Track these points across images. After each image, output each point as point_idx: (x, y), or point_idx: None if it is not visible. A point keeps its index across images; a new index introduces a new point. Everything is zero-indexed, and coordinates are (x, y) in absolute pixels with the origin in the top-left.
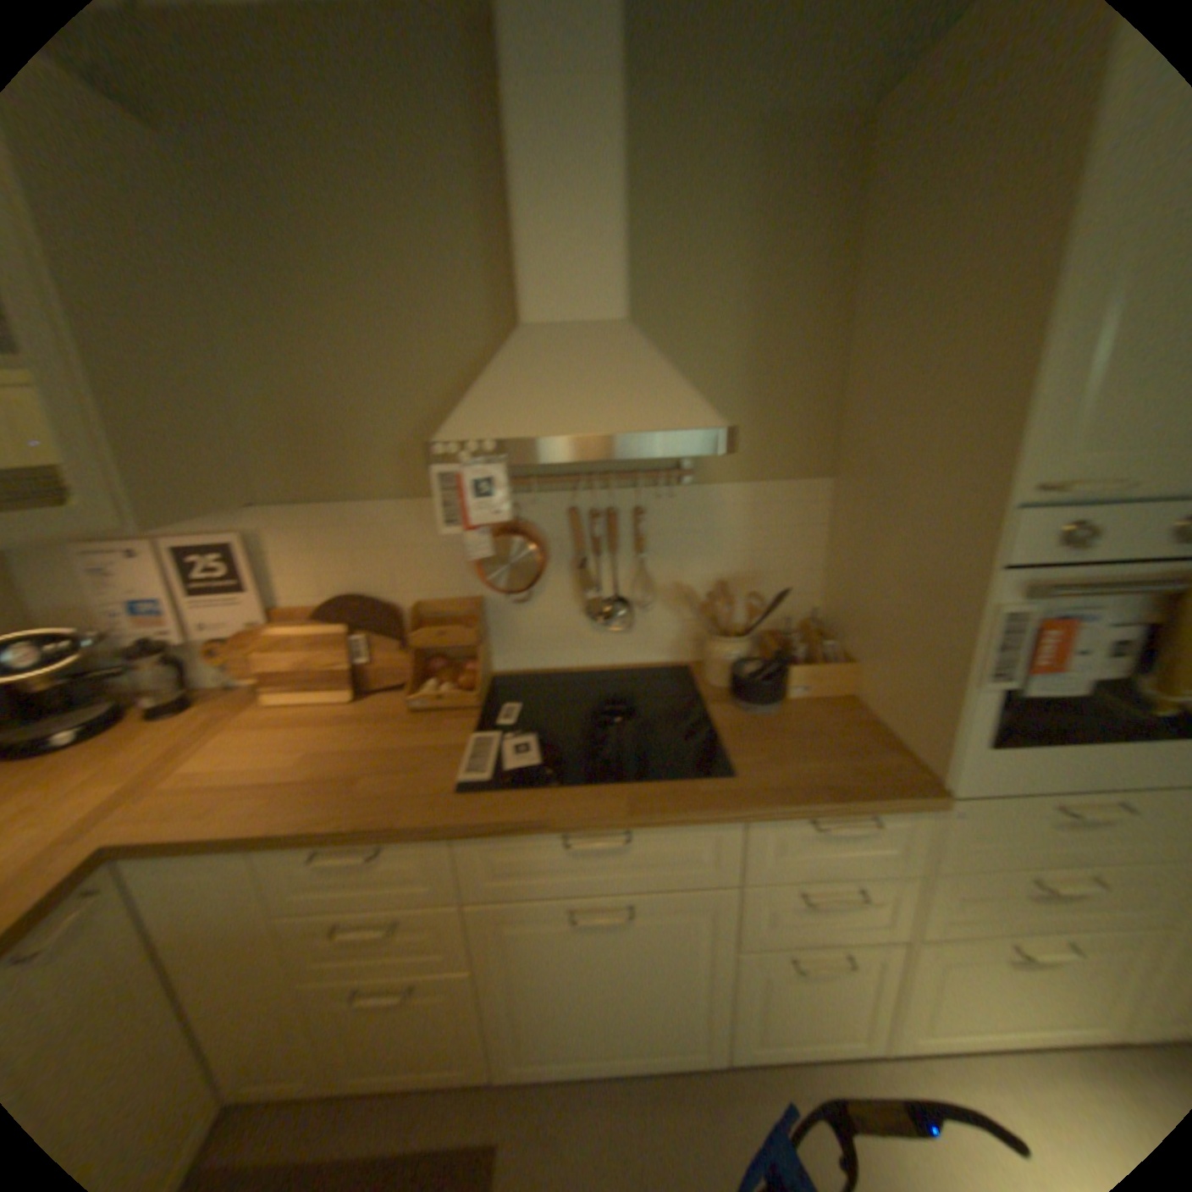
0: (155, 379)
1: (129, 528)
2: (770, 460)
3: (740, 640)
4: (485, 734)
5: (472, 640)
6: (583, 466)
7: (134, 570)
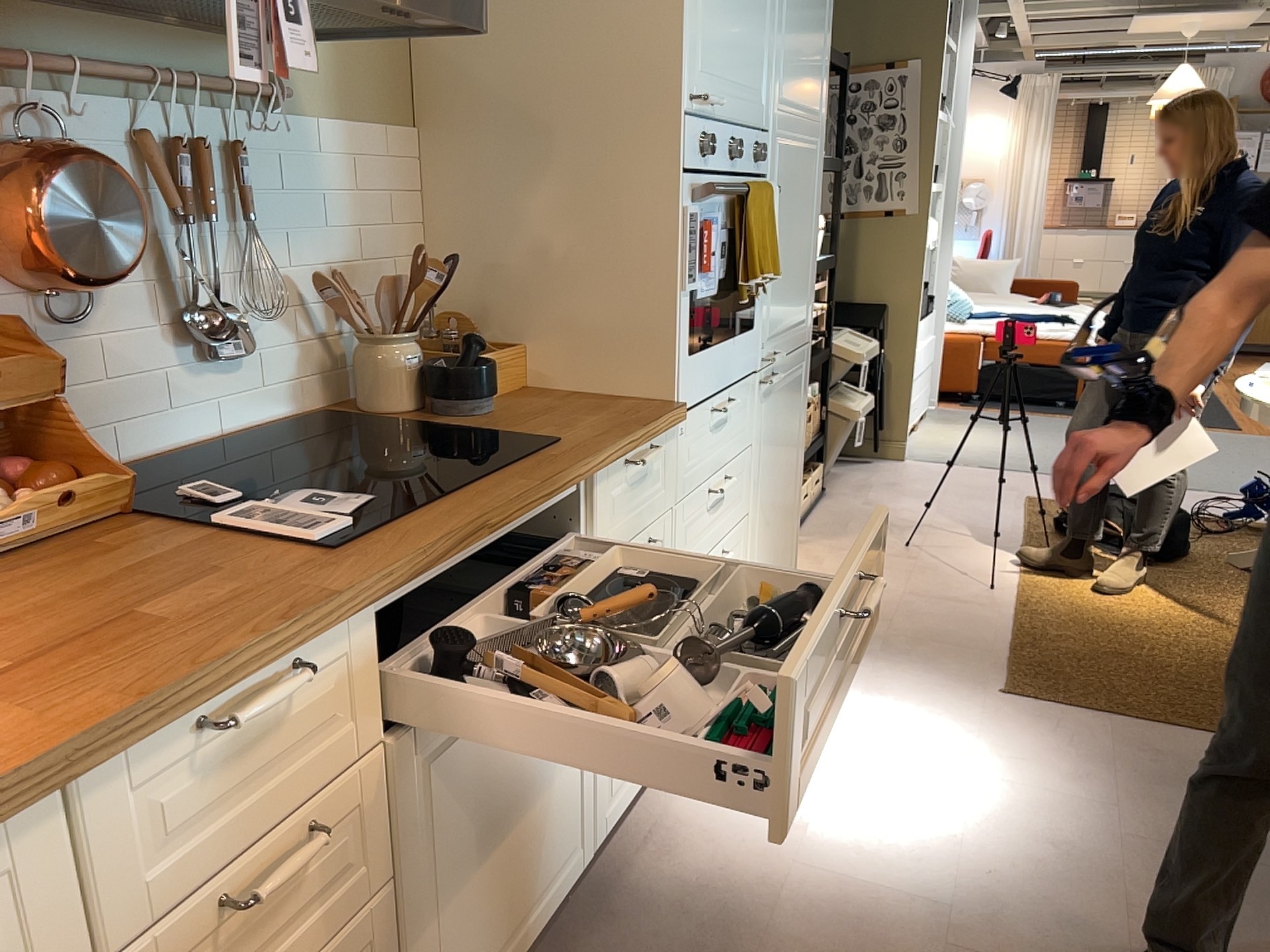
0: None
1: None
2: (359, 98)
3: (410, 340)
4: (228, 512)
5: (36, 396)
6: (138, 60)
7: None
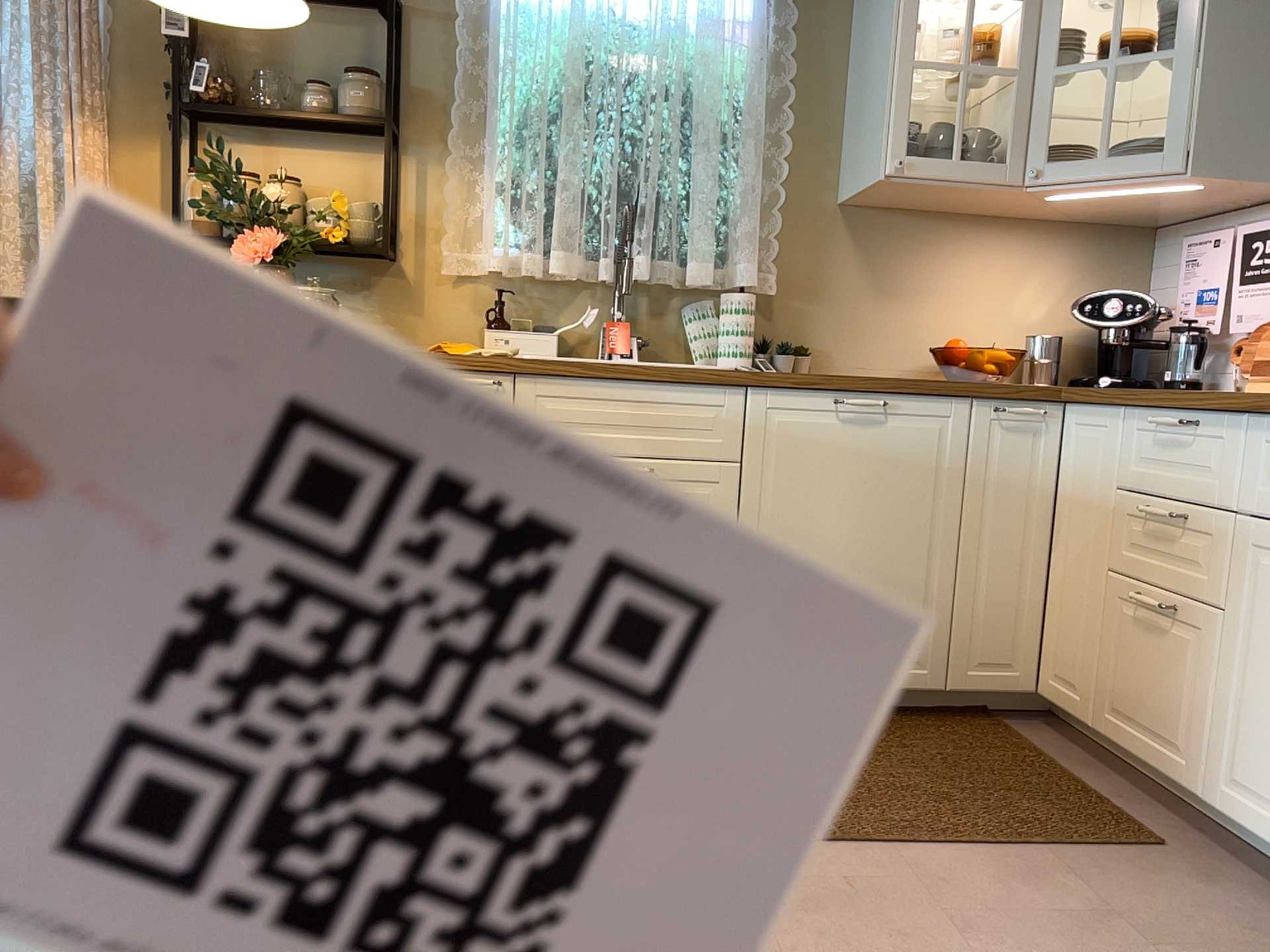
0: (1261, 60)
1: (1186, 176)
2: None
3: None
4: None
5: None
6: None
7: (1211, 260)
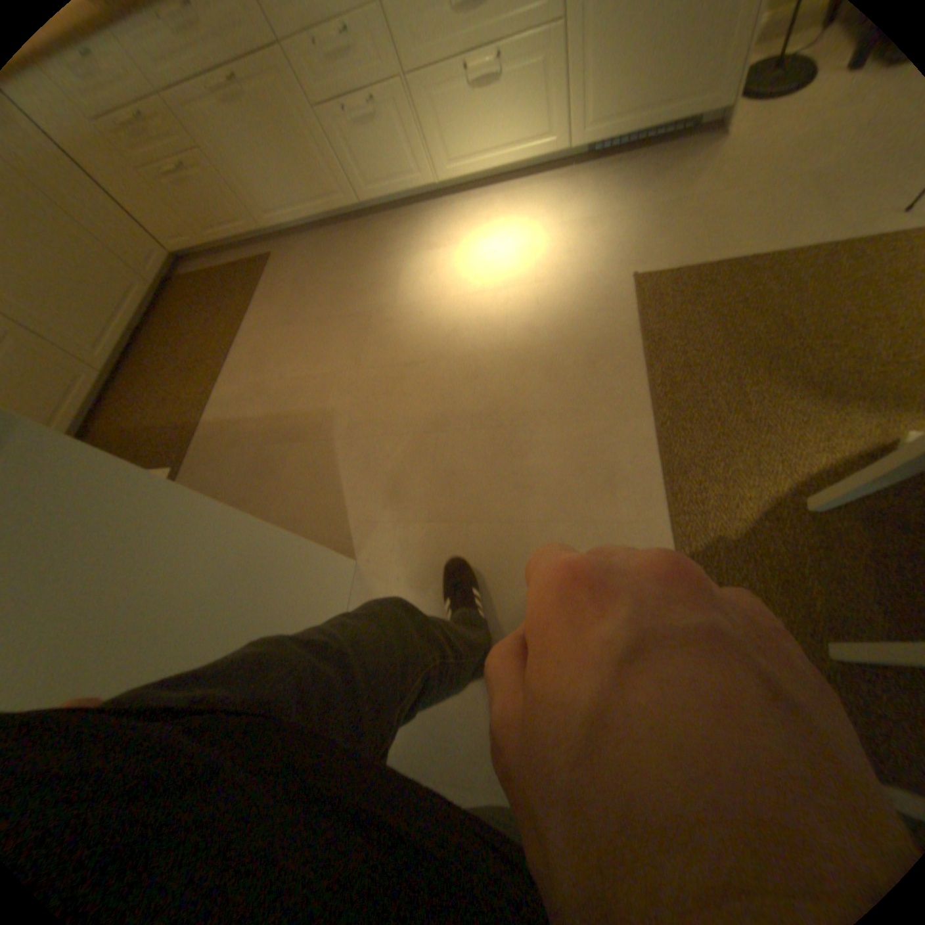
0: None
1: None
2: None
3: None
4: None
5: None
6: None
7: None
